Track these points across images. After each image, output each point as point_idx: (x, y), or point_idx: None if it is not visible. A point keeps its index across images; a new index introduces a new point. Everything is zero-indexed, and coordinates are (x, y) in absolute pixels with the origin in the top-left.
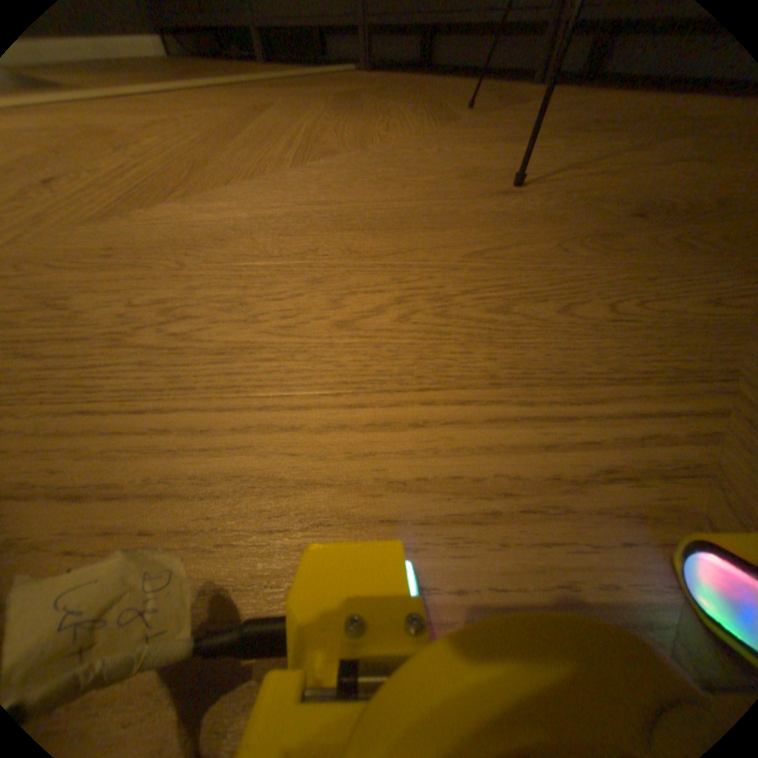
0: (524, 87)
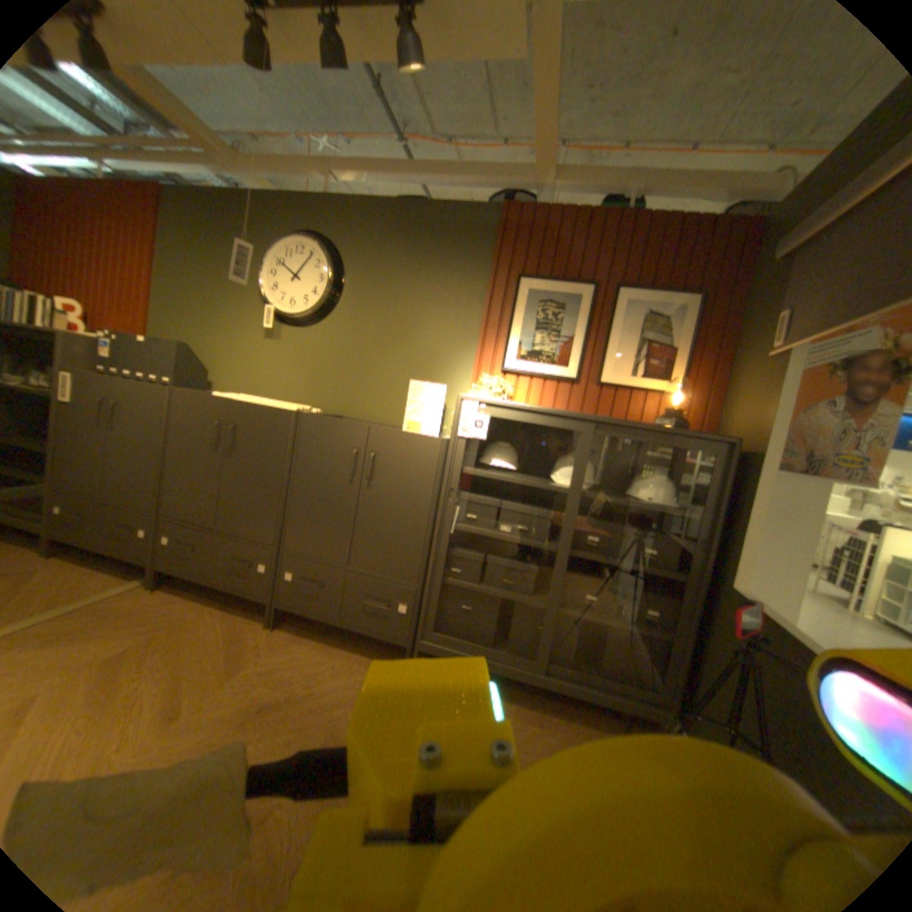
0: (257, 629)
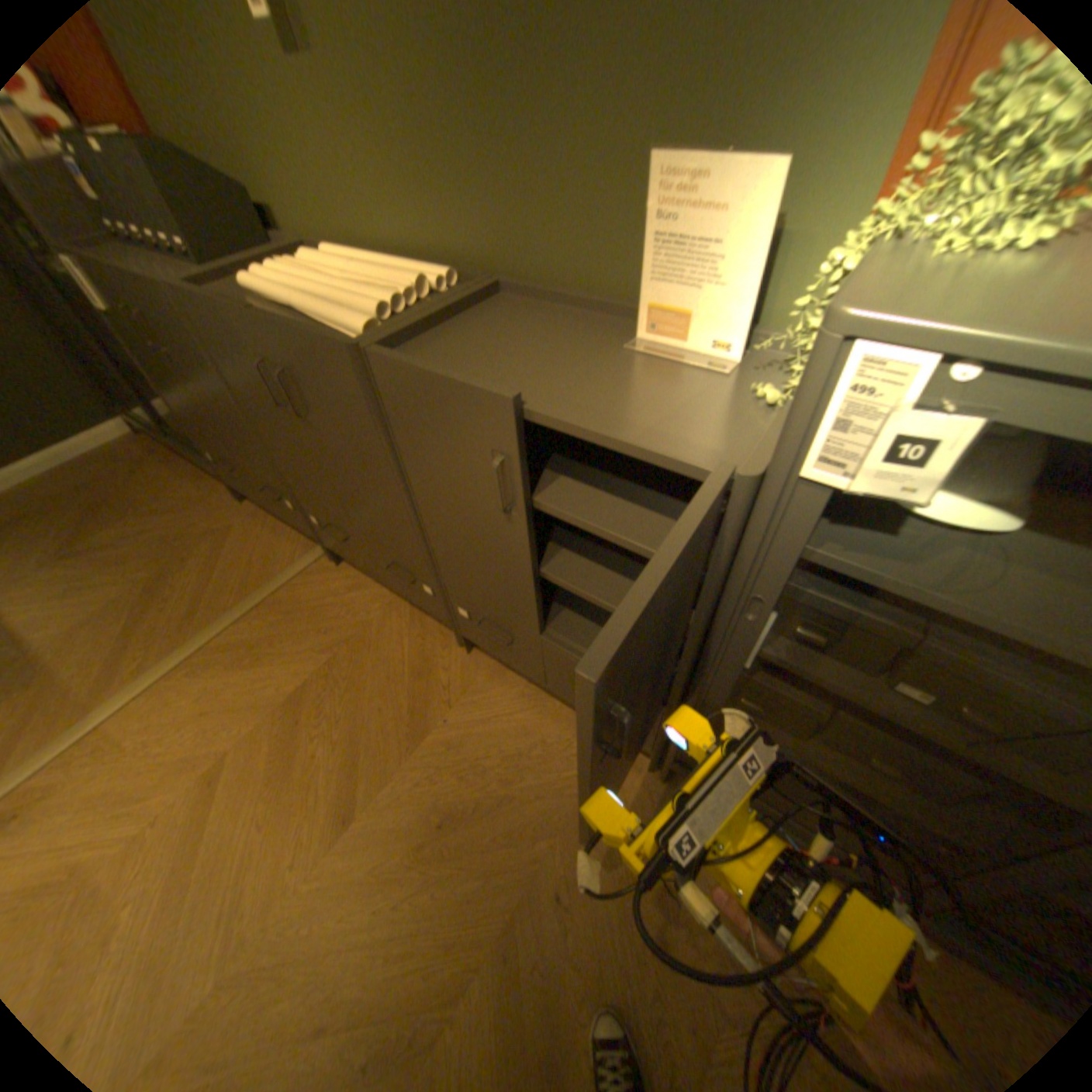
0: (449, 651)
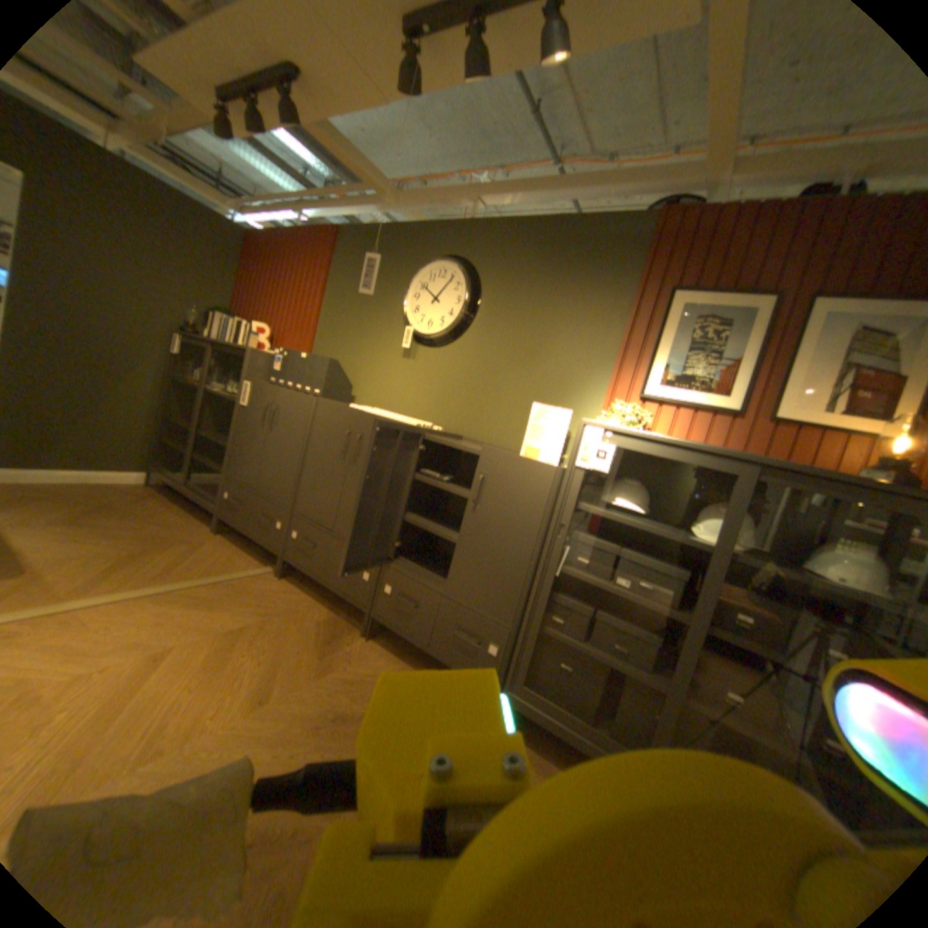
0: (354, 636)
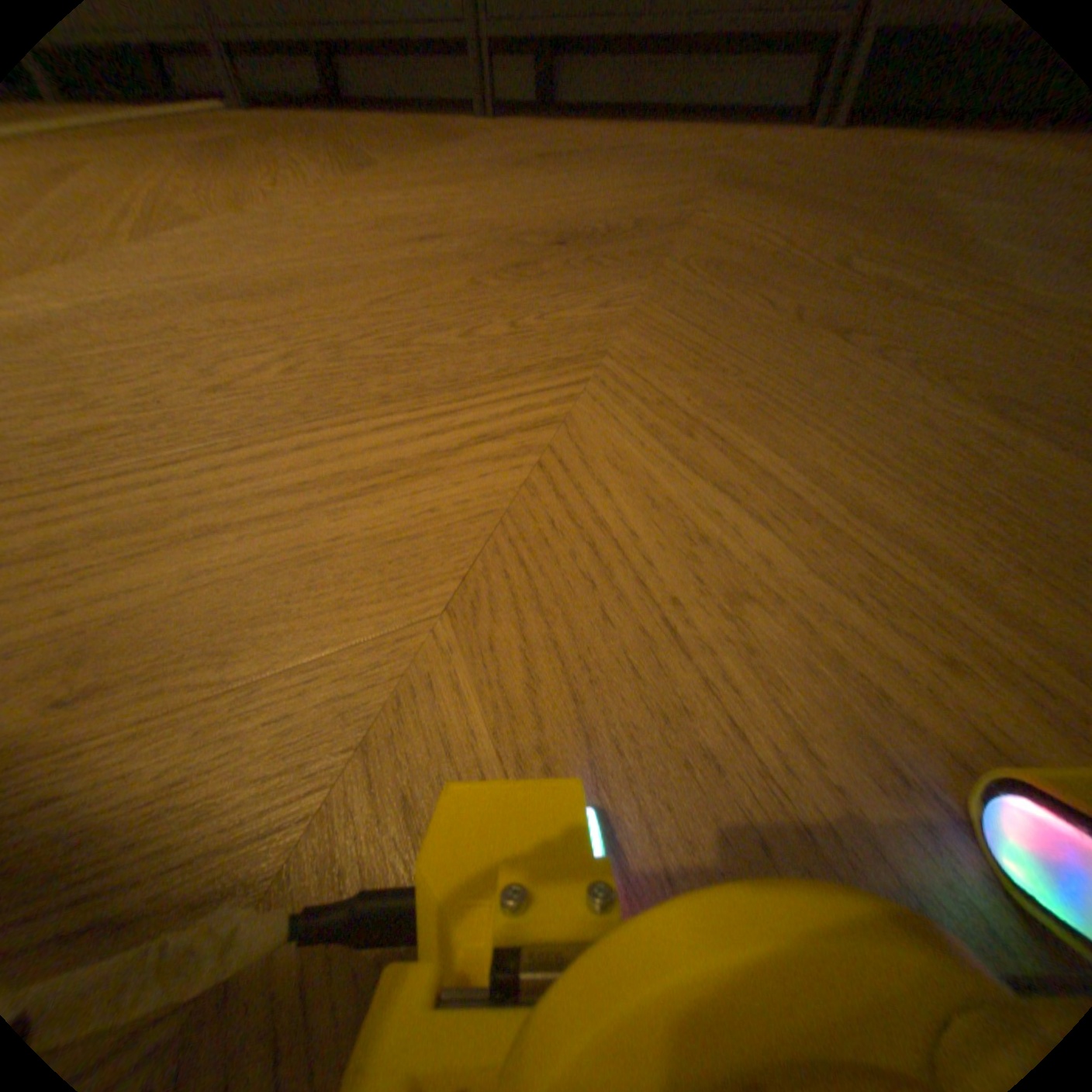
0: (466, 117)
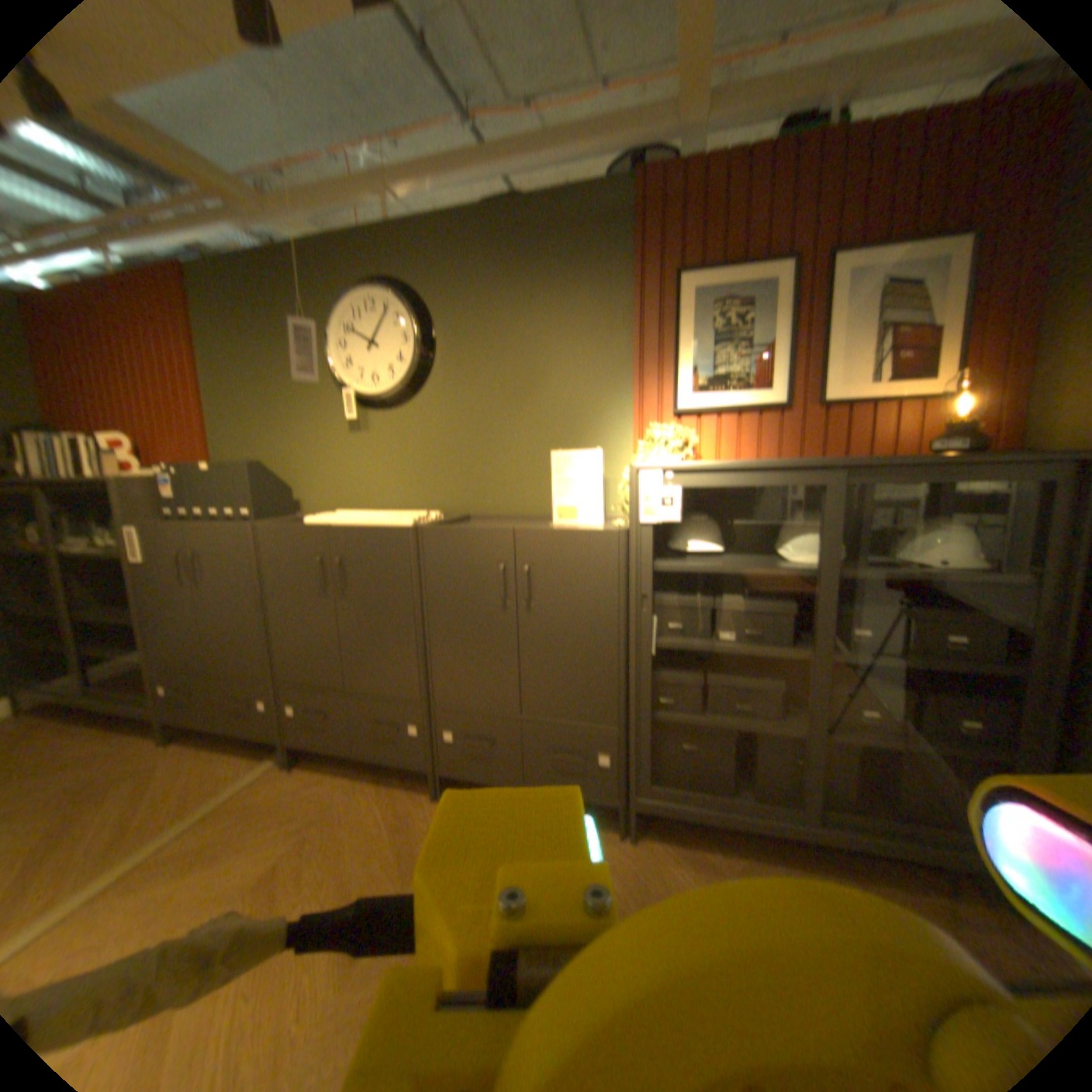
0: (424, 806)
